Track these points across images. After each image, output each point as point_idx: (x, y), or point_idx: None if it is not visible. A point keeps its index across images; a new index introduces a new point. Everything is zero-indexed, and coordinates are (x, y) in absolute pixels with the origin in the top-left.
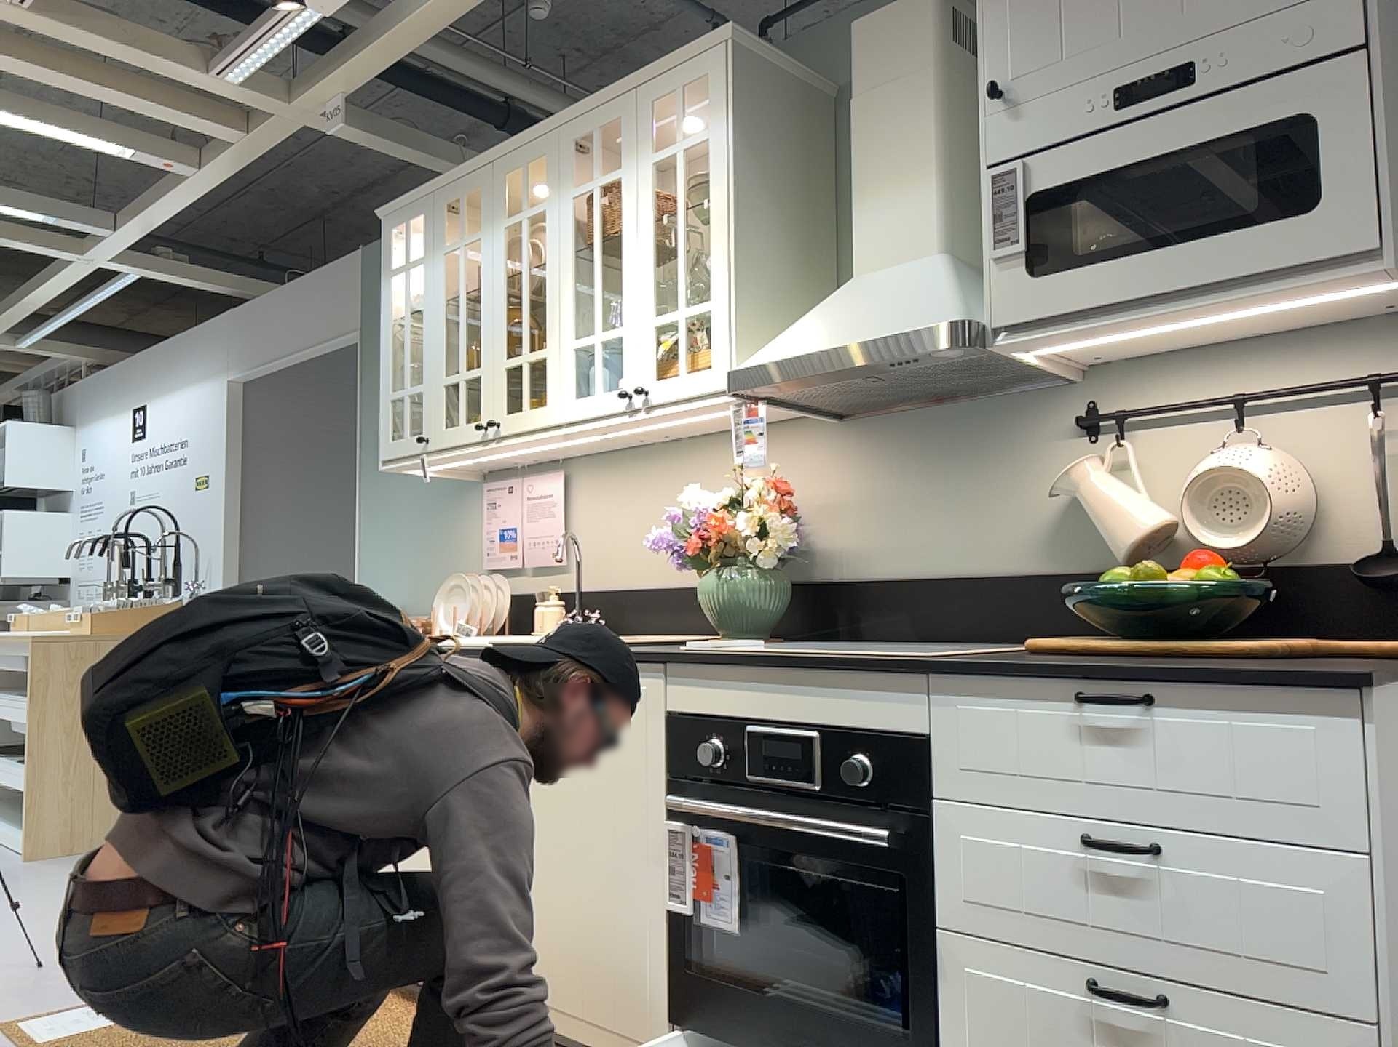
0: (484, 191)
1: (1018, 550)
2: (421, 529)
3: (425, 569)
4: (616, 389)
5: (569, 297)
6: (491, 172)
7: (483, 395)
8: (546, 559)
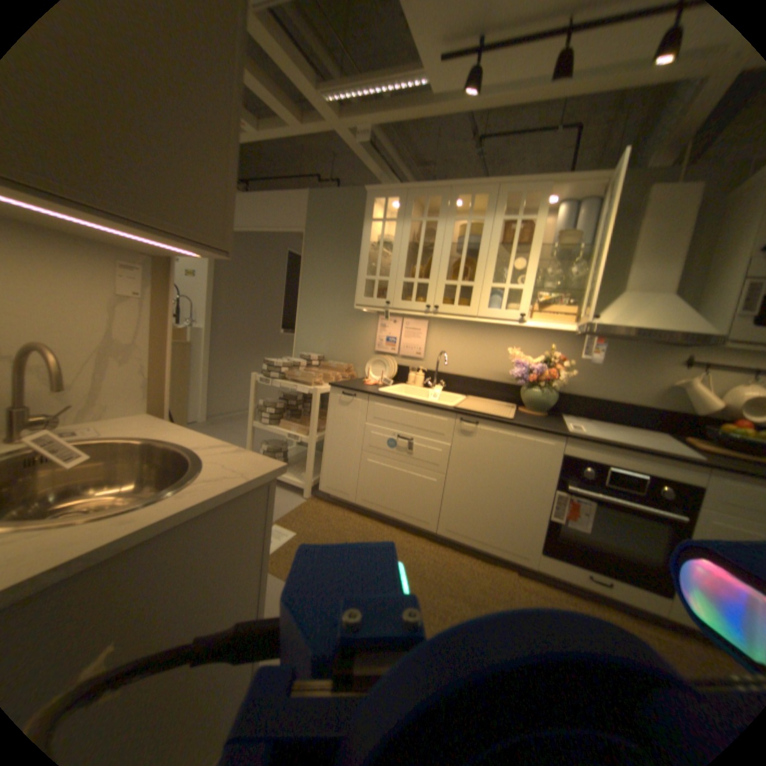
0: (443, 198)
1: (646, 398)
2: (336, 325)
3: (337, 342)
4: (515, 311)
5: (492, 263)
6: (449, 189)
7: (429, 292)
8: (412, 354)
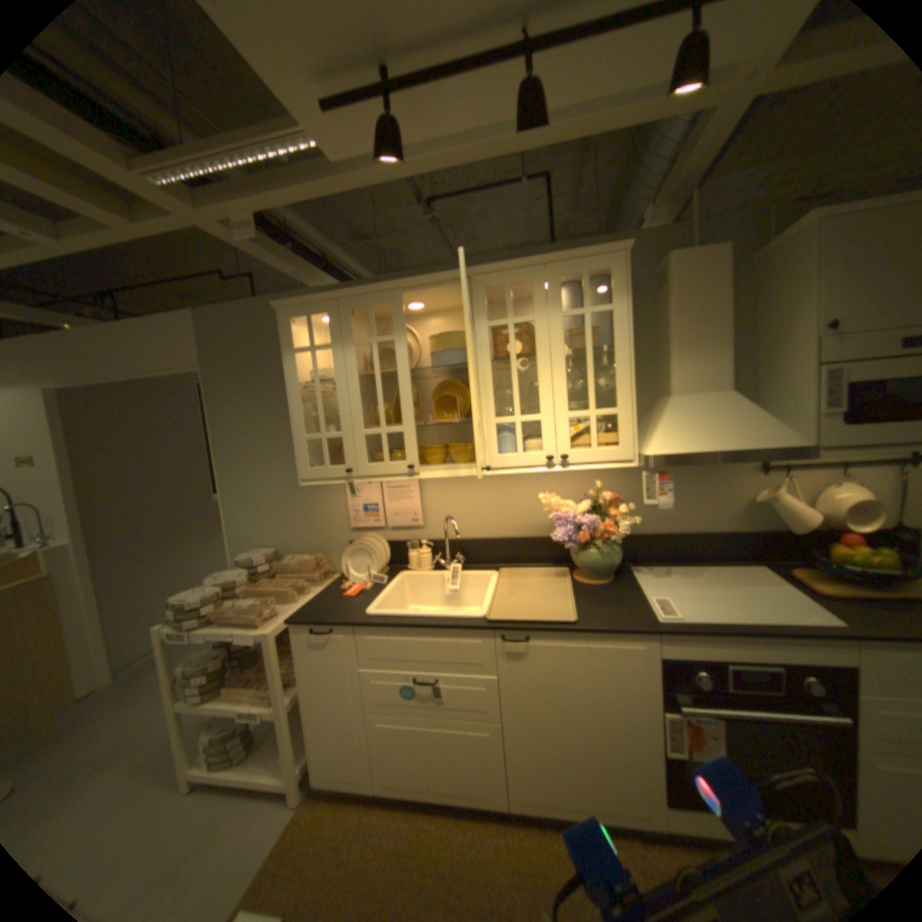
0: (395, 308)
1: (728, 523)
2: (285, 503)
3: (294, 527)
4: (539, 455)
5: (490, 393)
6: (401, 295)
7: (409, 447)
8: (409, 524)
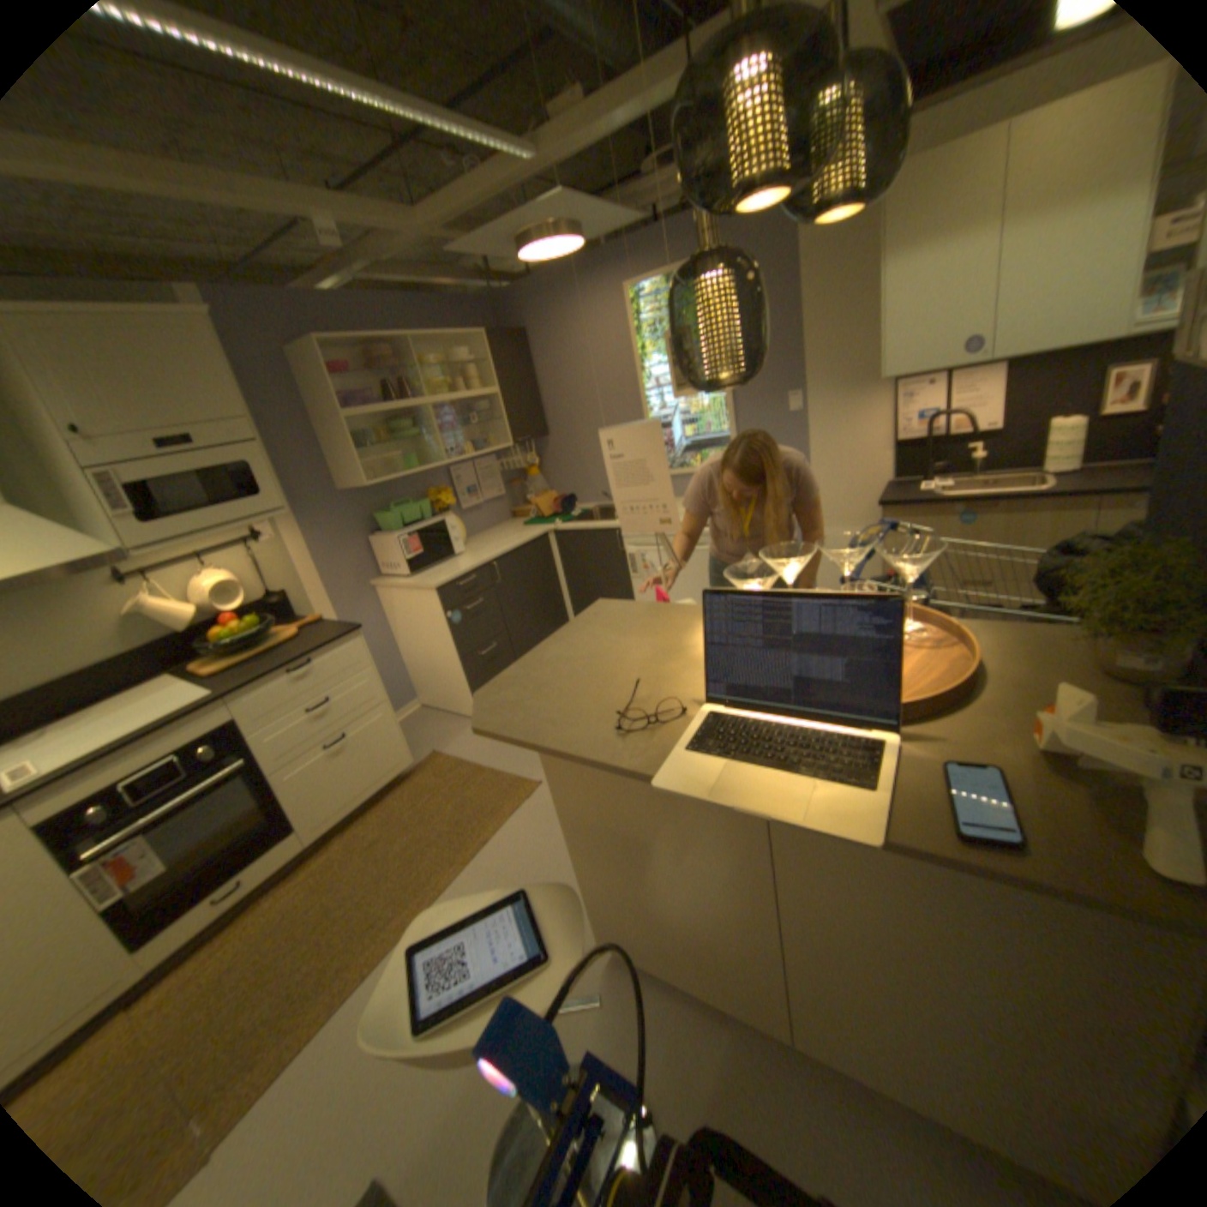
0: None
1: (101, 649)
2: None
3: None
4: None
5: None
6: None
7: None
8: None
